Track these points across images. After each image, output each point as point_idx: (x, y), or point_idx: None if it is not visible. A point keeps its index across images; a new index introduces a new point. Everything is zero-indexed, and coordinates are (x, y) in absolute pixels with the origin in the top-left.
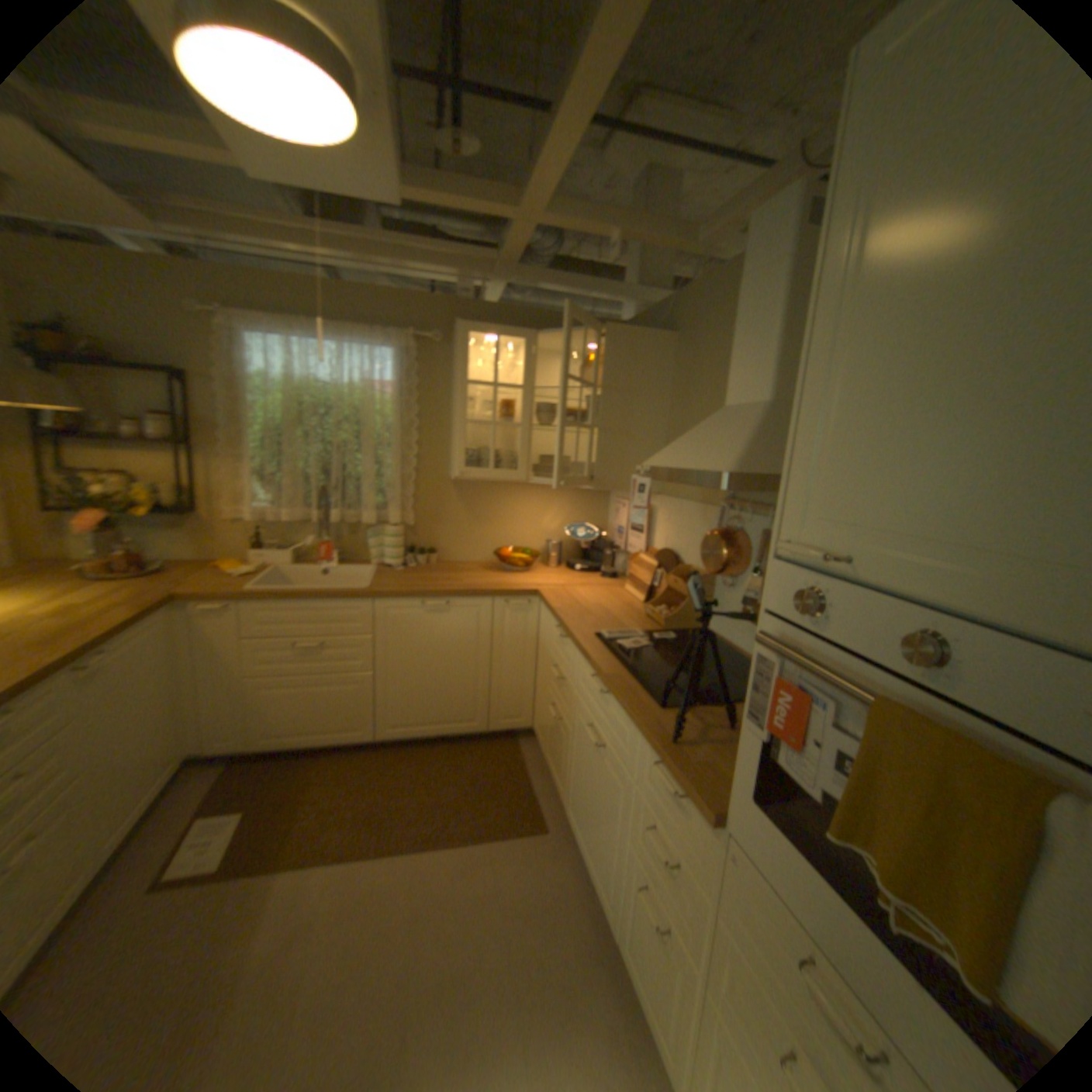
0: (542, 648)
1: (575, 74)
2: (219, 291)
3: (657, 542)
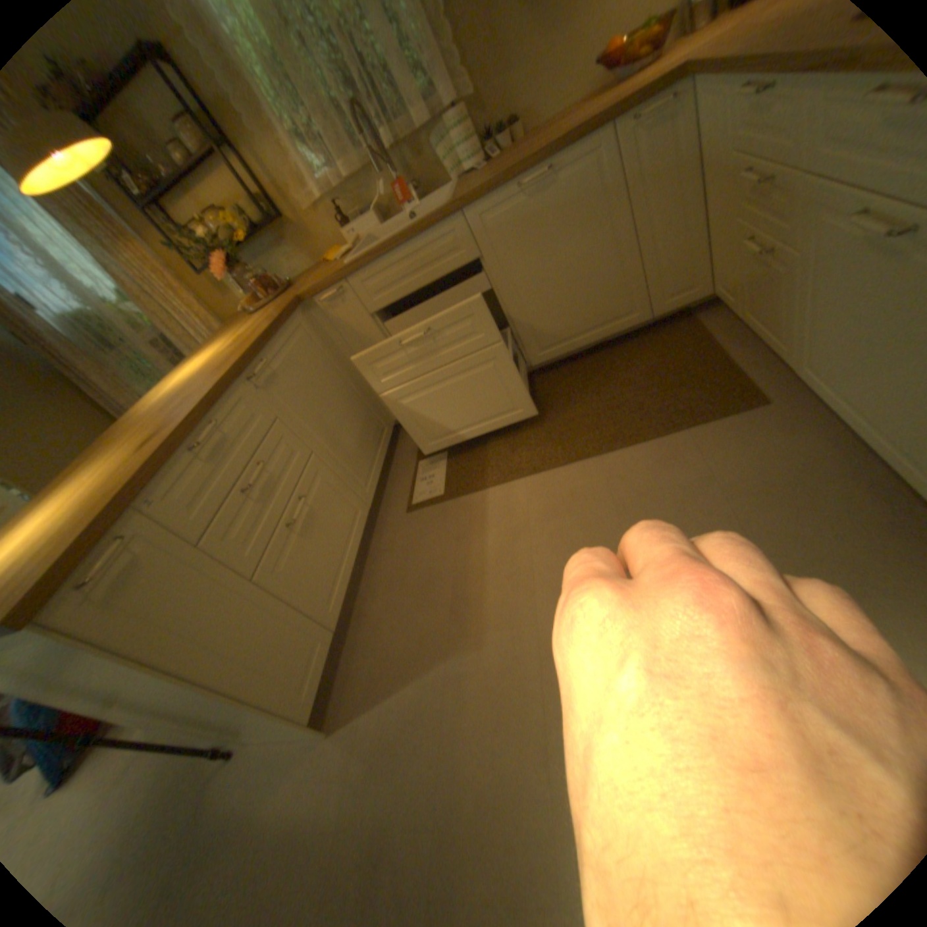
0: (712, 165)
1: None
2: None
3: None
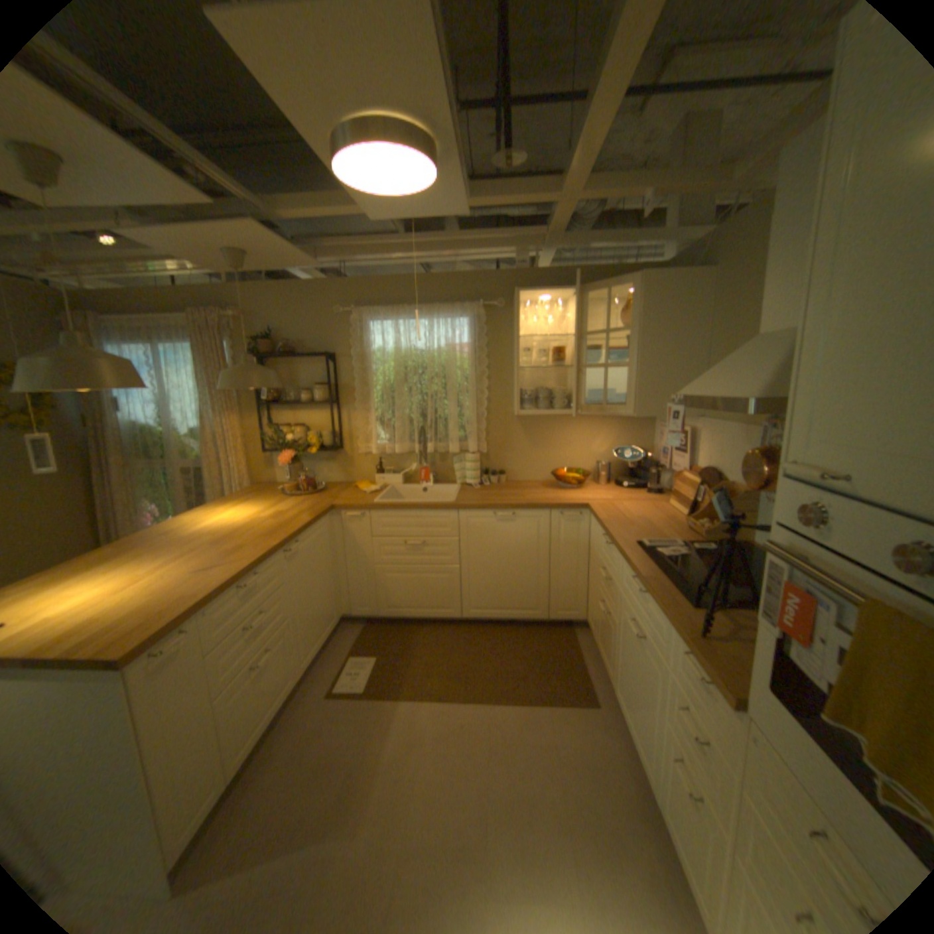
0: (592, 553)
1: (596, 86)
2: (351, 296)
3: (700, 460)
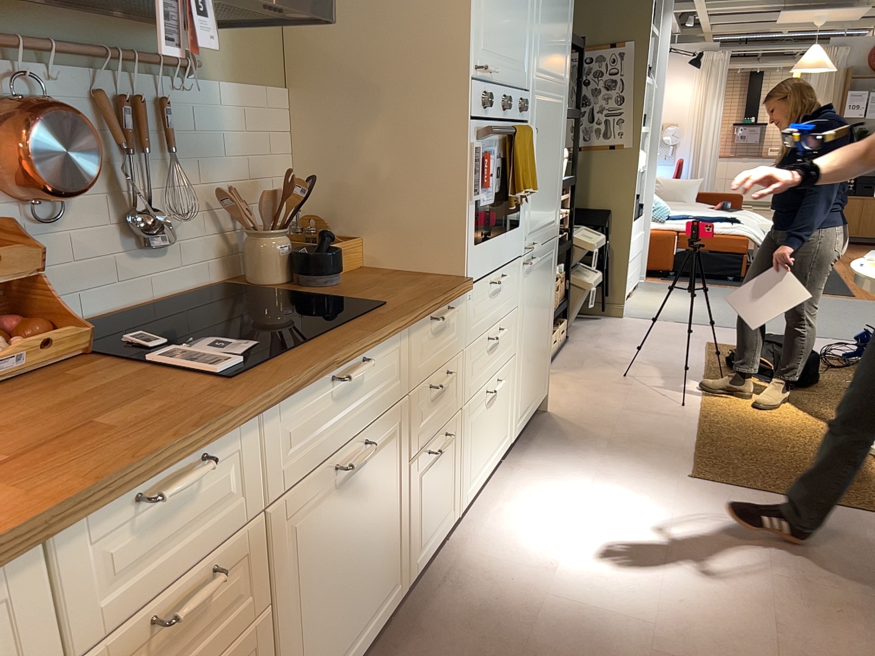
0: None
1: None
2: None
3: None
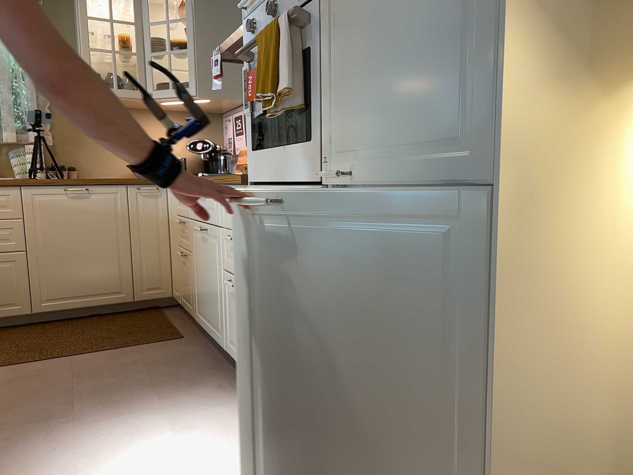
0: (171, 223)
1: None
2: None
3: None
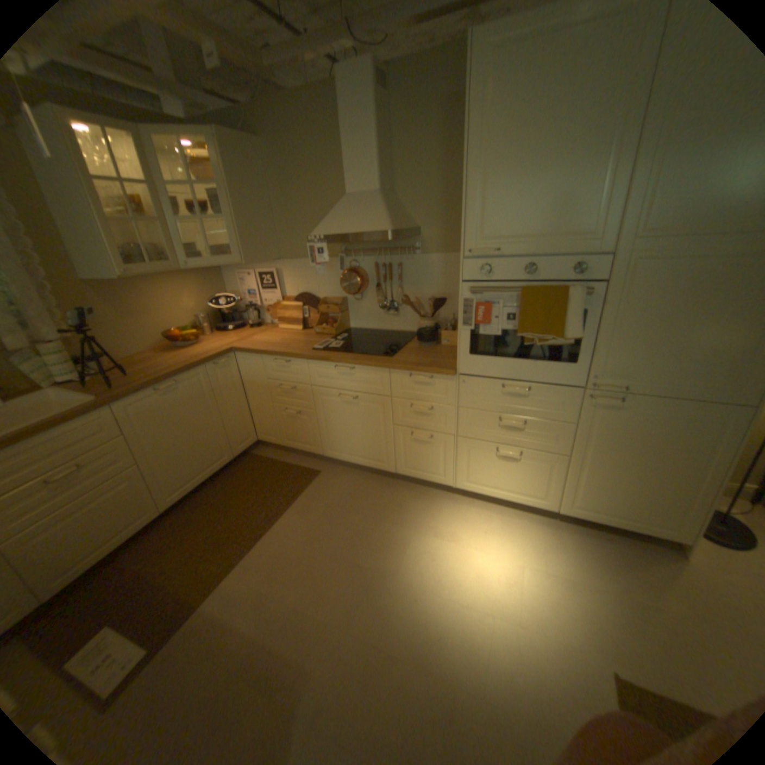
0: (250, 385)
1: None
2: None
3: (288, 291)
